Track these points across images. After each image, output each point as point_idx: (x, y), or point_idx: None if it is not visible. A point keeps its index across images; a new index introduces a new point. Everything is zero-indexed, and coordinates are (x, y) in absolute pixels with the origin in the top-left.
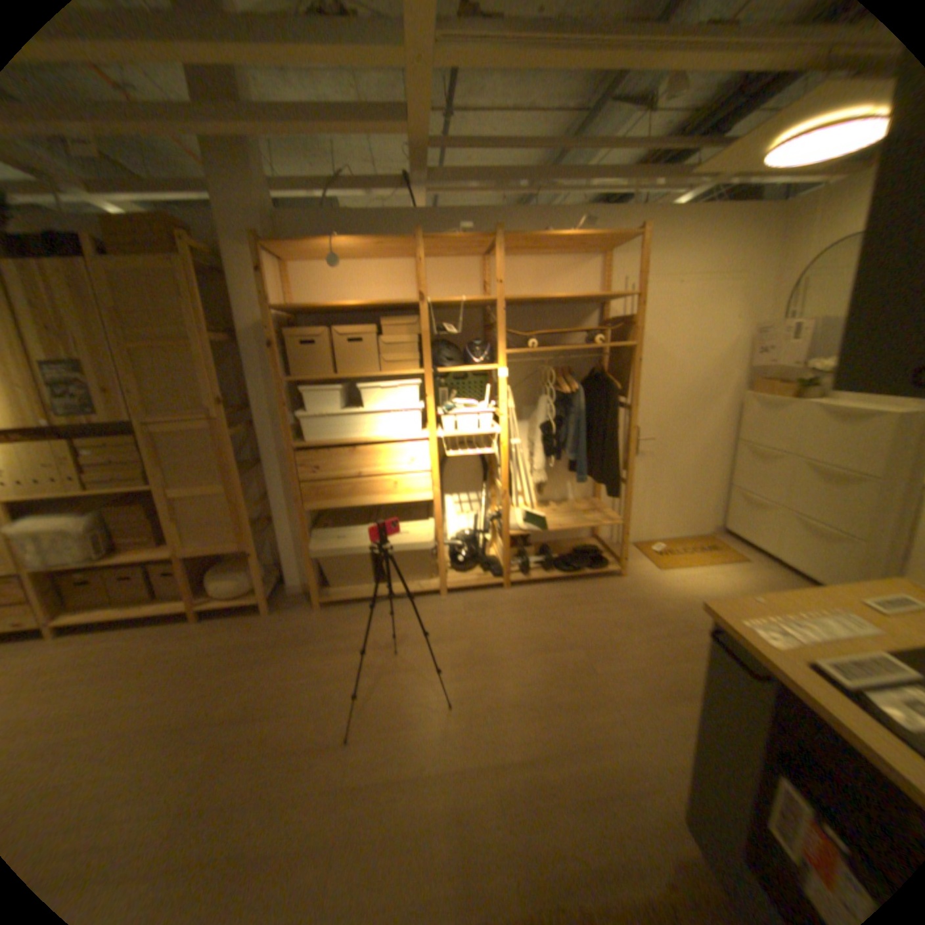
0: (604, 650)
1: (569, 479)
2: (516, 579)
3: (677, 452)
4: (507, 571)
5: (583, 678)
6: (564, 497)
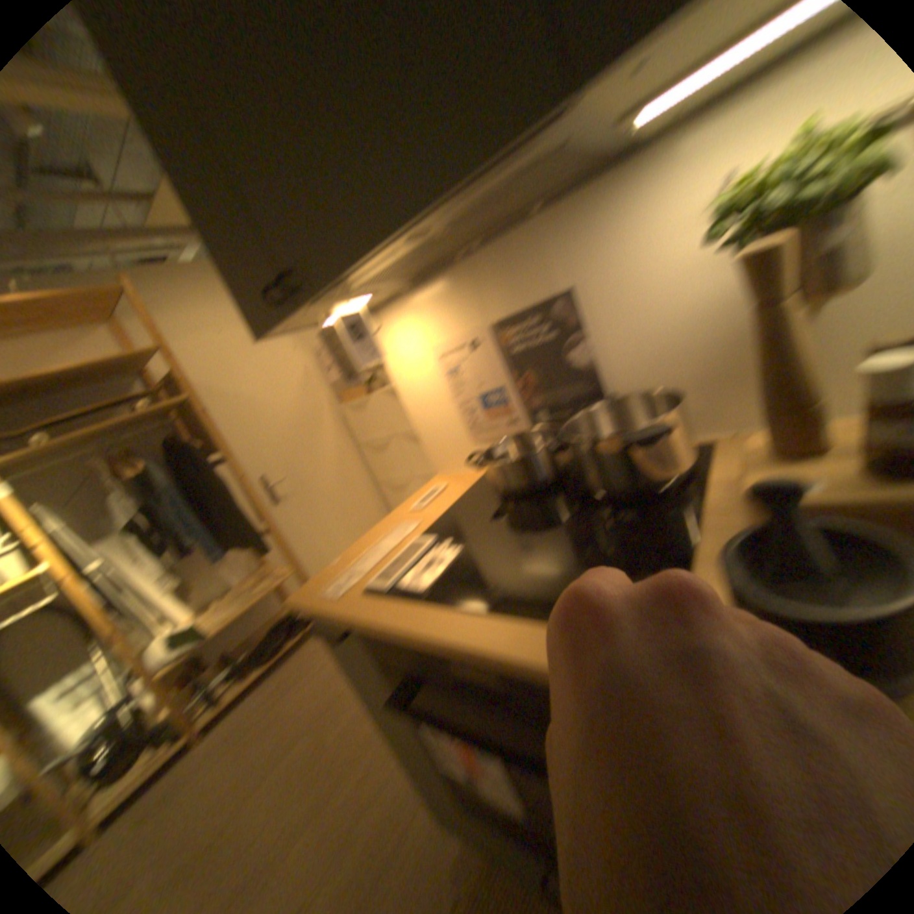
0: (326, 717)
1: (218, 568)
2: (201, 727)
3: (315, 482)
4: (181, 728)
5: (311, 772)
6: (225, 590)
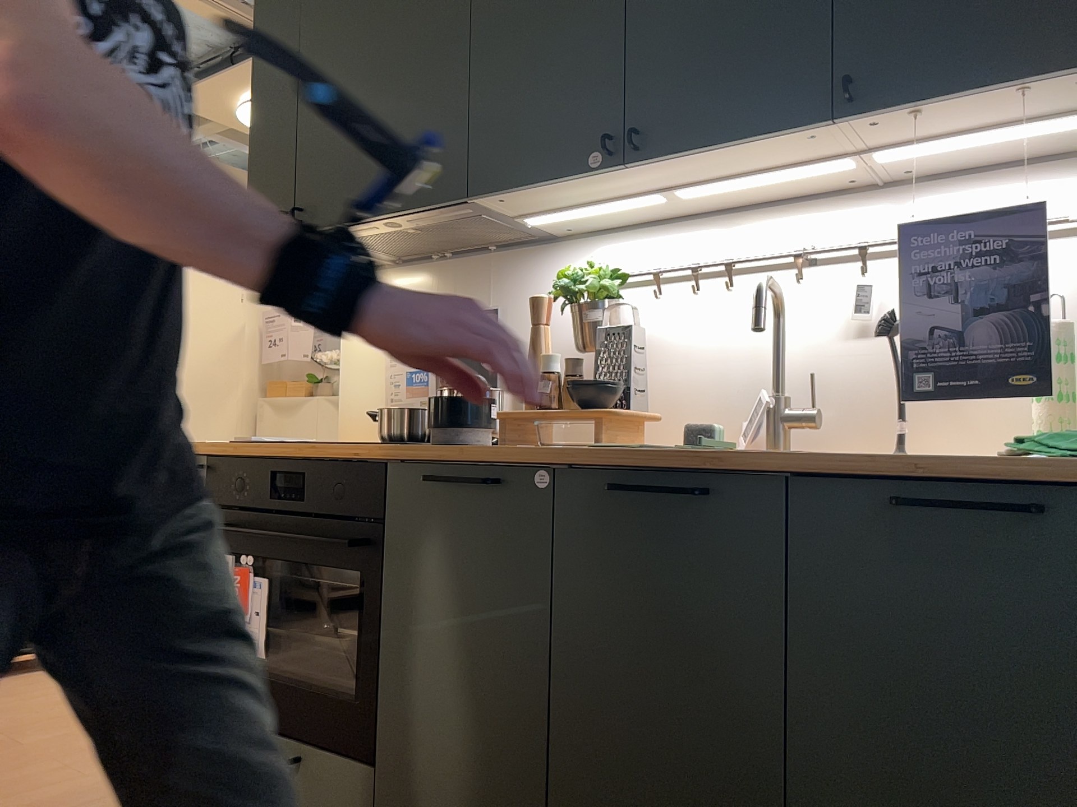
0: (35, 725)
1: None
2: None
3: None
4: None
5: None
6: None
